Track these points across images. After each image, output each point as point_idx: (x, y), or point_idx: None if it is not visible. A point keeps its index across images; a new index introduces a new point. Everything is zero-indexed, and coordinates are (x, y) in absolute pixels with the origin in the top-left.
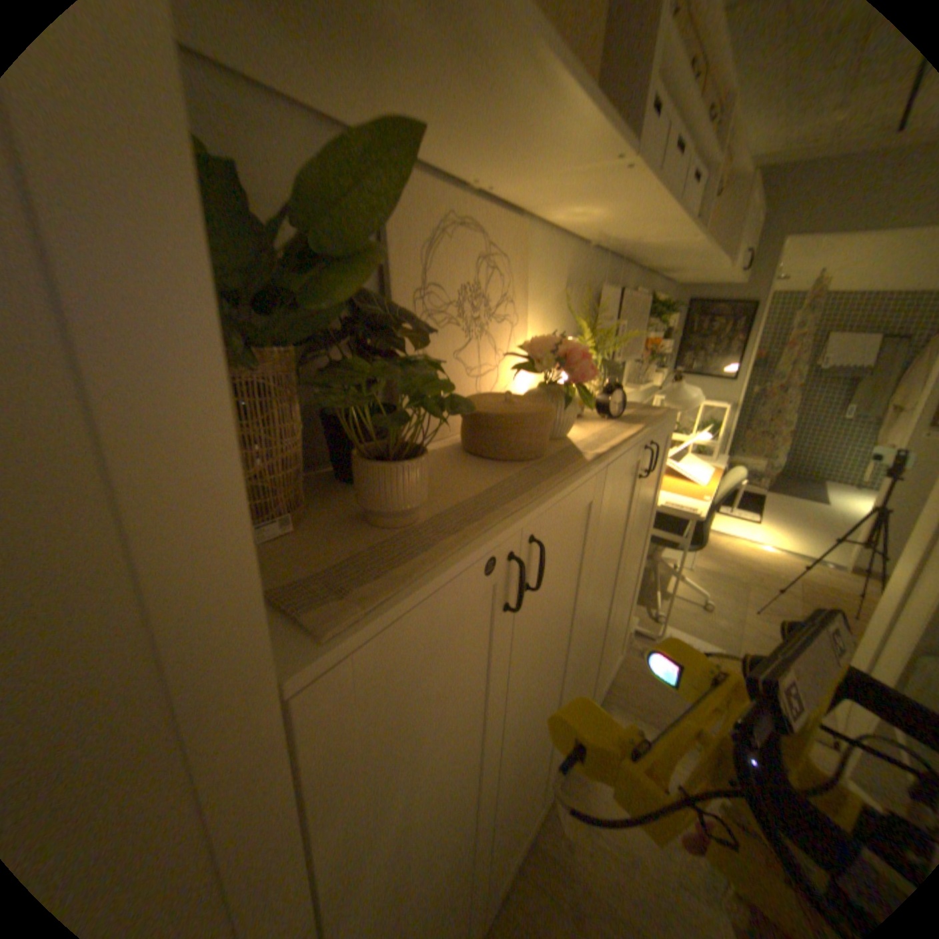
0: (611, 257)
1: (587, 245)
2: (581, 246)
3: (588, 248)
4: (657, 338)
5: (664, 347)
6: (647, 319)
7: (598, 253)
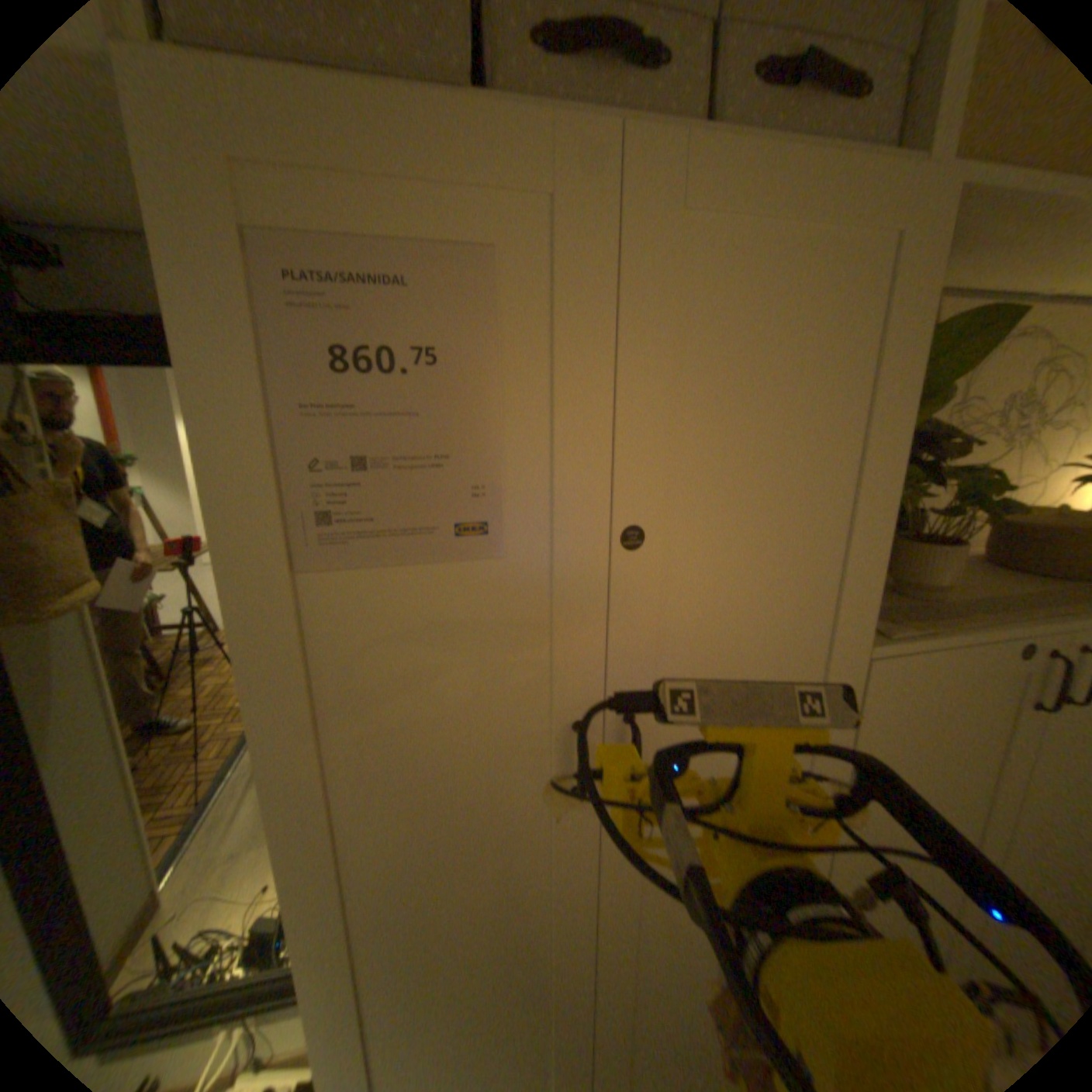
0: None
1: None
2: None
3: None
4: None
5: None
6: None
7: None
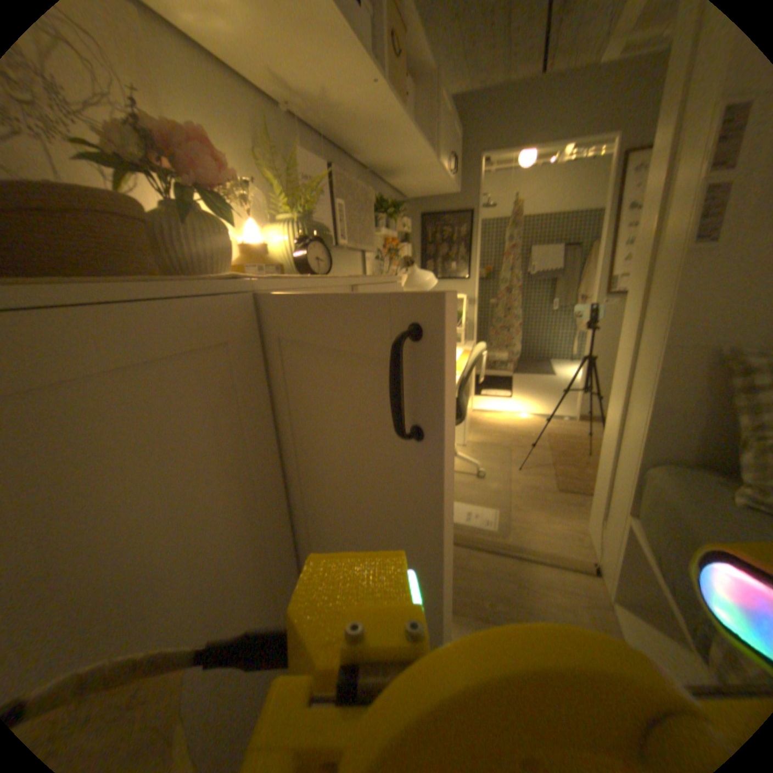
0: (315, 134)
1: (272, 101)
2: (264, 100)
3: (276, 109)
4: (396, 241)
5: (406, 253)
6: (375, 213)
7: (295, 122)
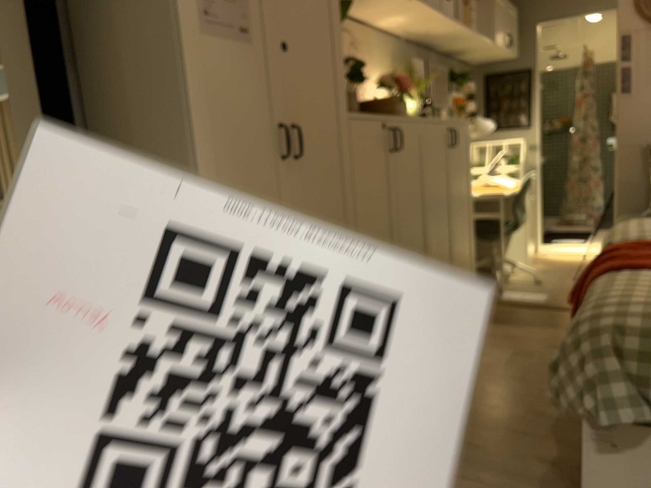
0: (414, 46)
1: (398, 40)
2: (395, 40)
3: (399, 42)
4: (461, 102)
5: (469, 110)
6: (447, 85)
7: (406, 44)
